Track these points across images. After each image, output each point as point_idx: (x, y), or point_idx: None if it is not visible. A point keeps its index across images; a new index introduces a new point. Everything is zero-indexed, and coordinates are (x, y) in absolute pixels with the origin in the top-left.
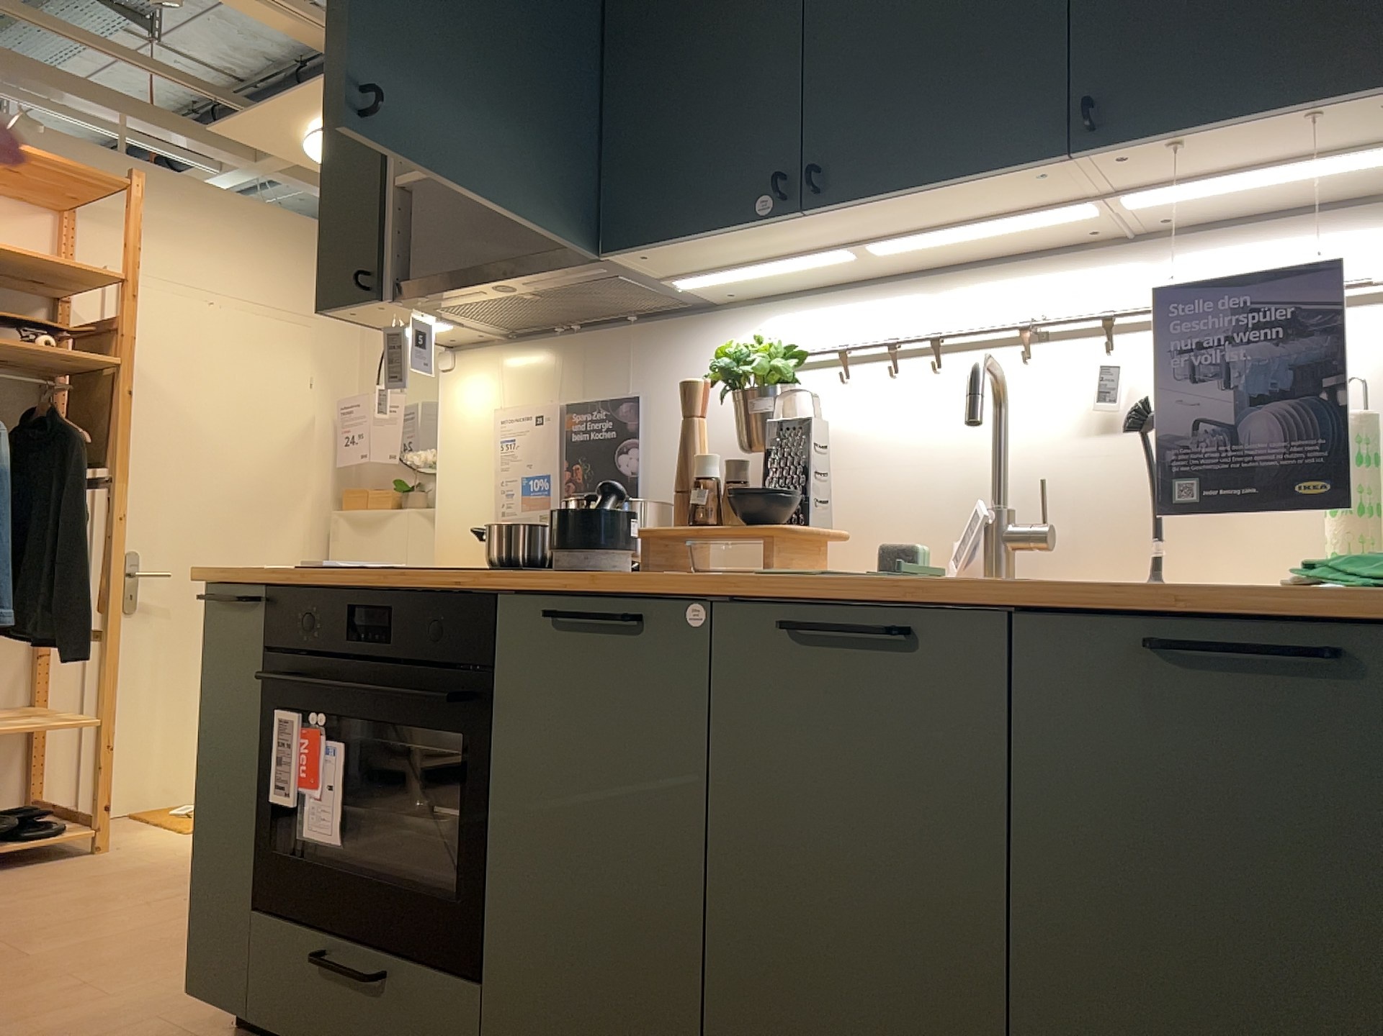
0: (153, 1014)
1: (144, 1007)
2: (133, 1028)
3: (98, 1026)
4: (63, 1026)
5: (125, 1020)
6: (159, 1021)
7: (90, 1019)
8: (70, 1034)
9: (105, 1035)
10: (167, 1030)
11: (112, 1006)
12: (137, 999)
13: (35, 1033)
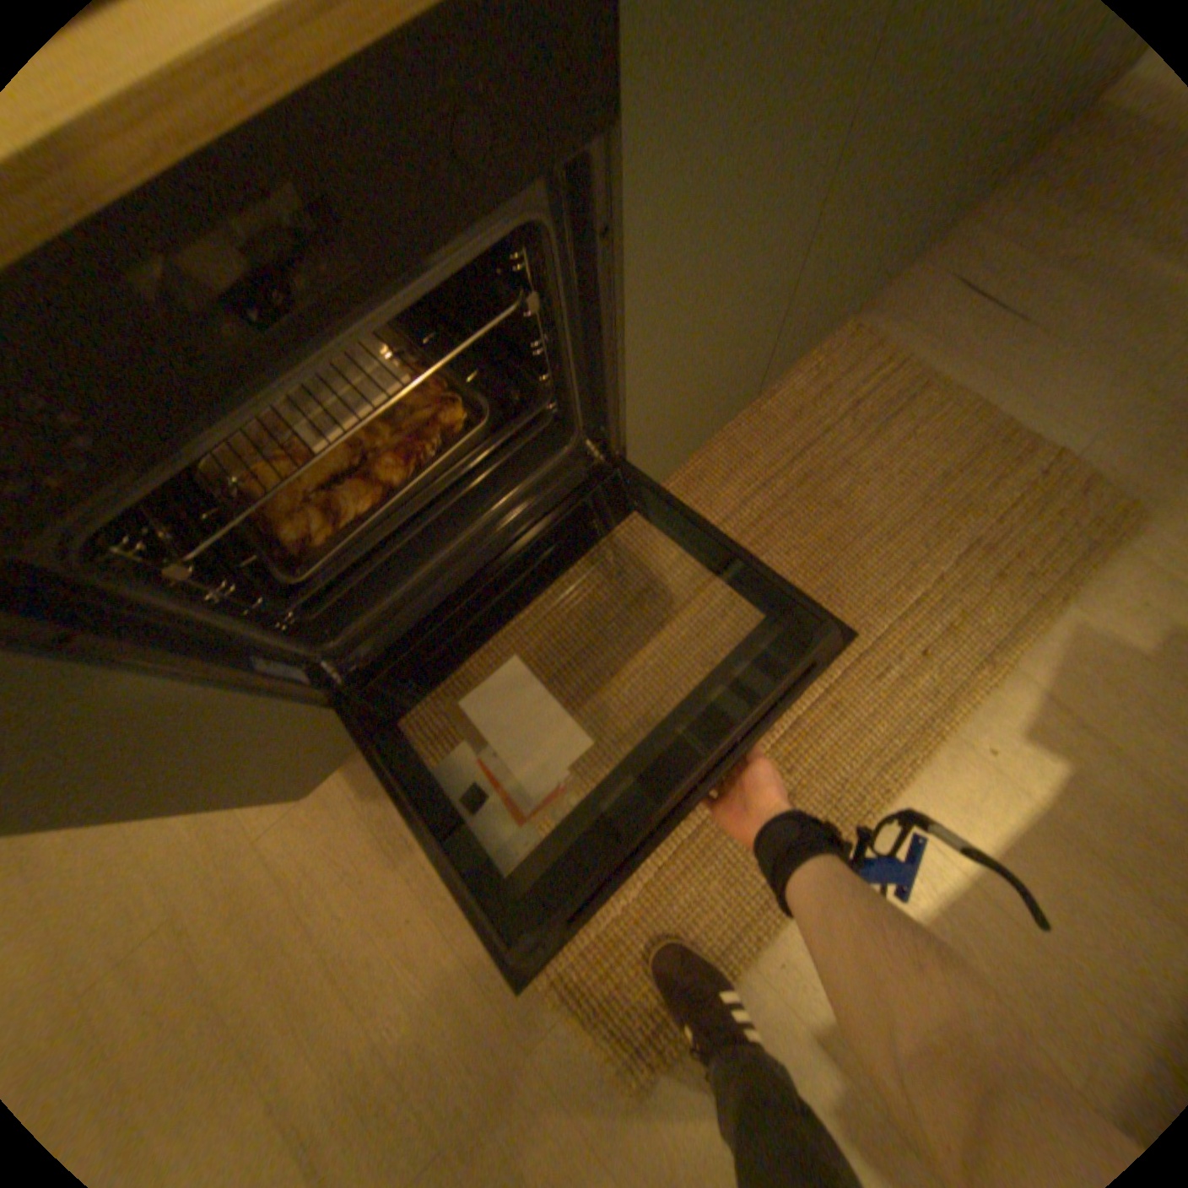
0: (238, 850)
1: (214, 864)
2: (270, 860)
3: (254, 901)
4: (237, 943)
5: (246, 875)
6: (261, 836)
7: (229, 916)
8: (262, 927)
9: (278, 886)
10: (285, 821)
11: (197, 905)
12: (189, 879)
13: (246, 971)
